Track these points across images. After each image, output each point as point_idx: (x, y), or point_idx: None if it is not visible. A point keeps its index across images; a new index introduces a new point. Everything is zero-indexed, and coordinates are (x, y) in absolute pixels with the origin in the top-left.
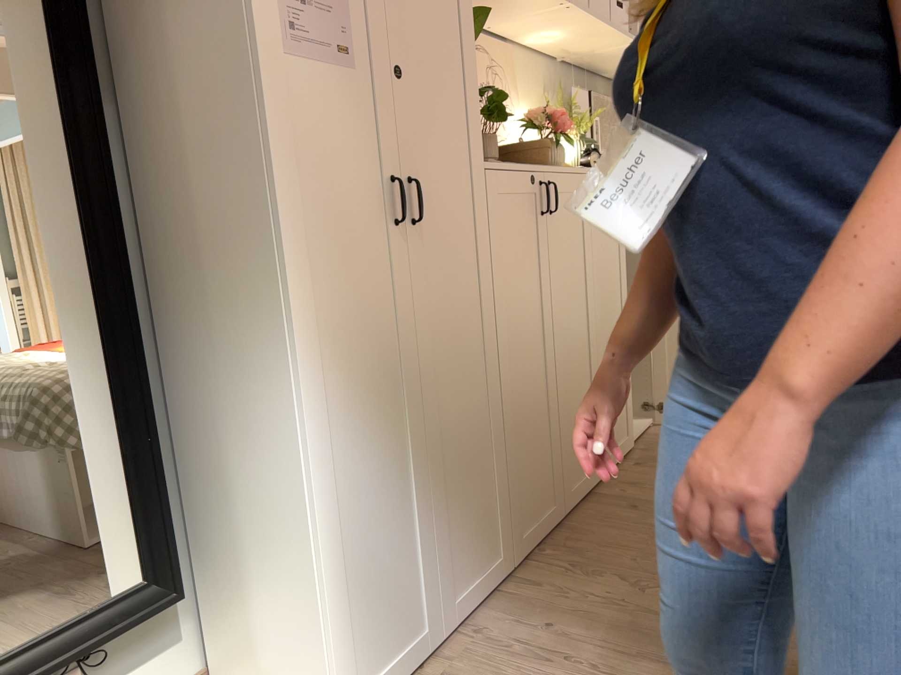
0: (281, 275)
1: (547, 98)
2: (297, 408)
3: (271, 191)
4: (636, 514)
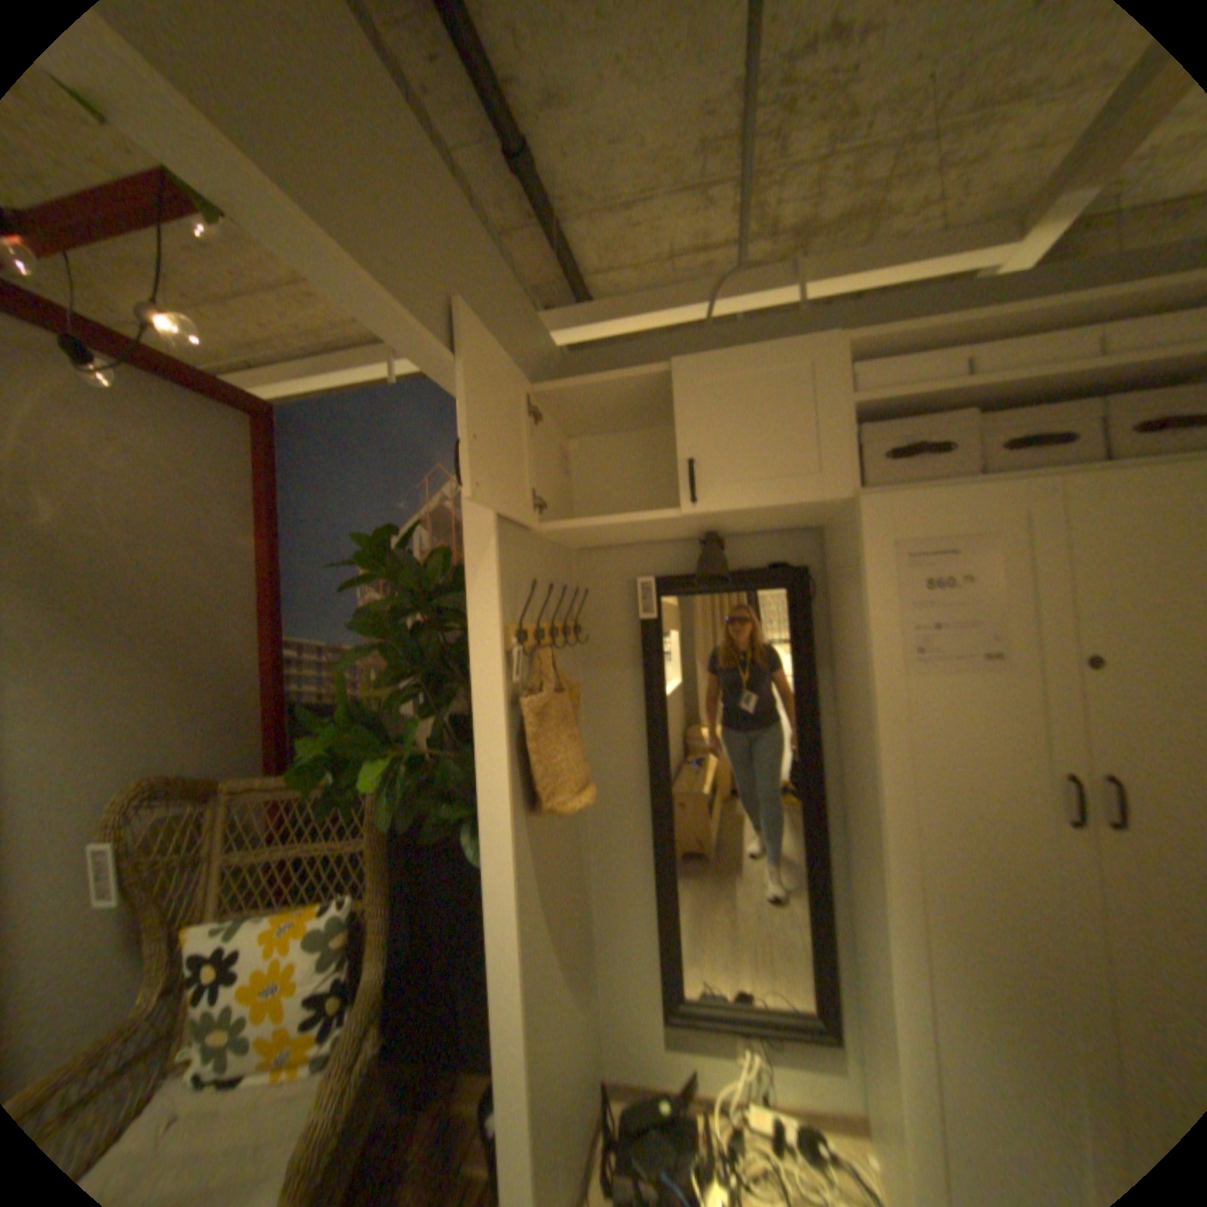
0: (891, 861)
1: None
2: (900, 978)
3: (885, 792)
4: None
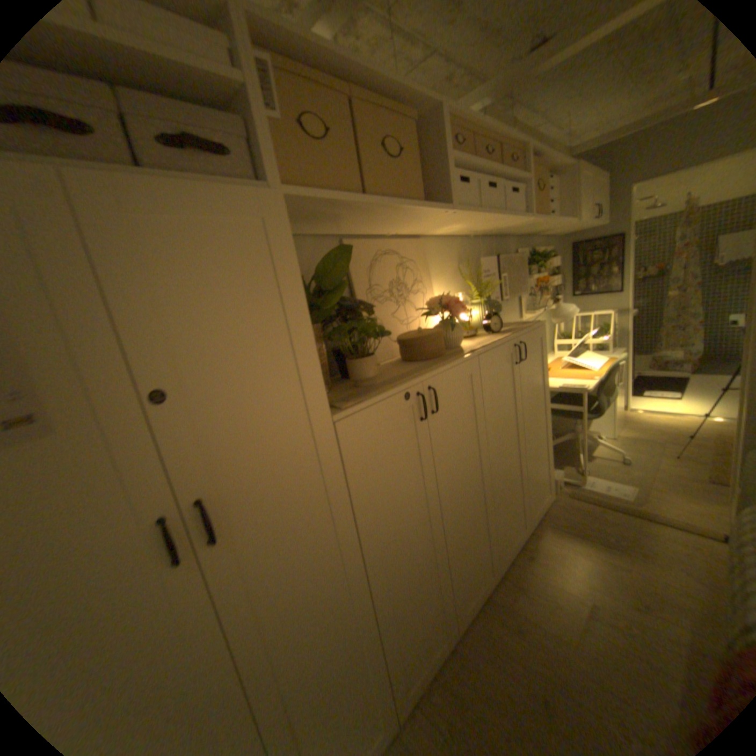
0: None
1: (458, 270)
2: None
3: None
4: (519, 641)
